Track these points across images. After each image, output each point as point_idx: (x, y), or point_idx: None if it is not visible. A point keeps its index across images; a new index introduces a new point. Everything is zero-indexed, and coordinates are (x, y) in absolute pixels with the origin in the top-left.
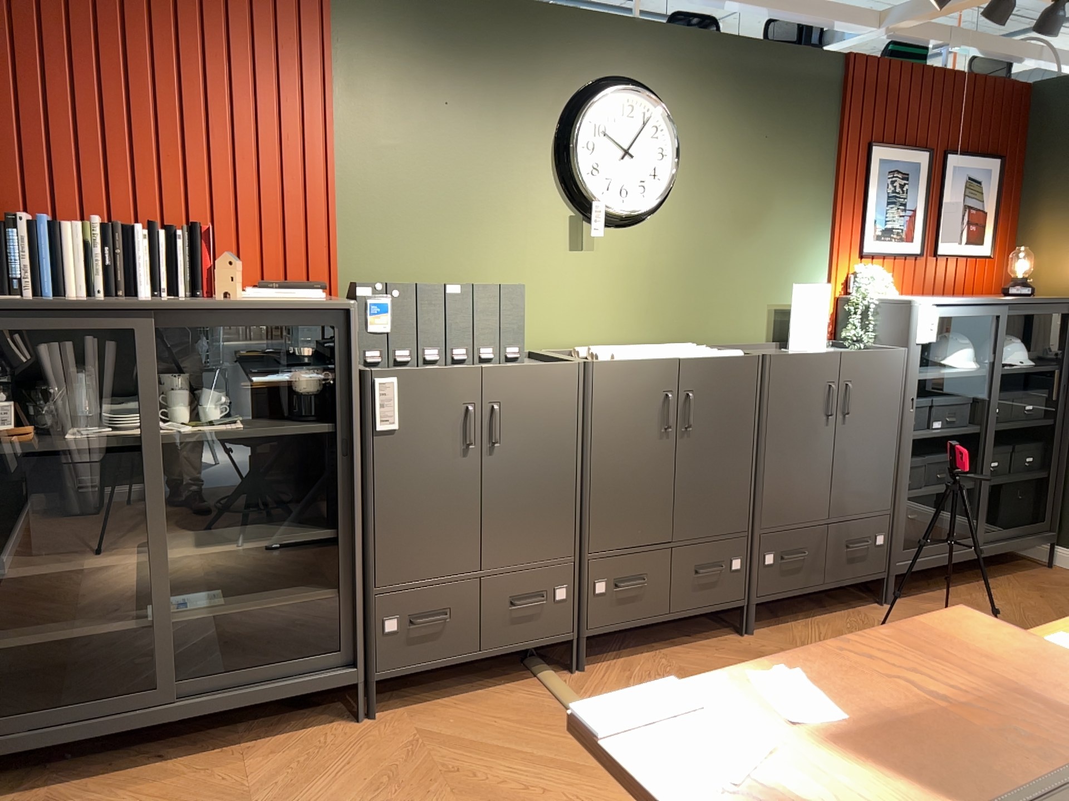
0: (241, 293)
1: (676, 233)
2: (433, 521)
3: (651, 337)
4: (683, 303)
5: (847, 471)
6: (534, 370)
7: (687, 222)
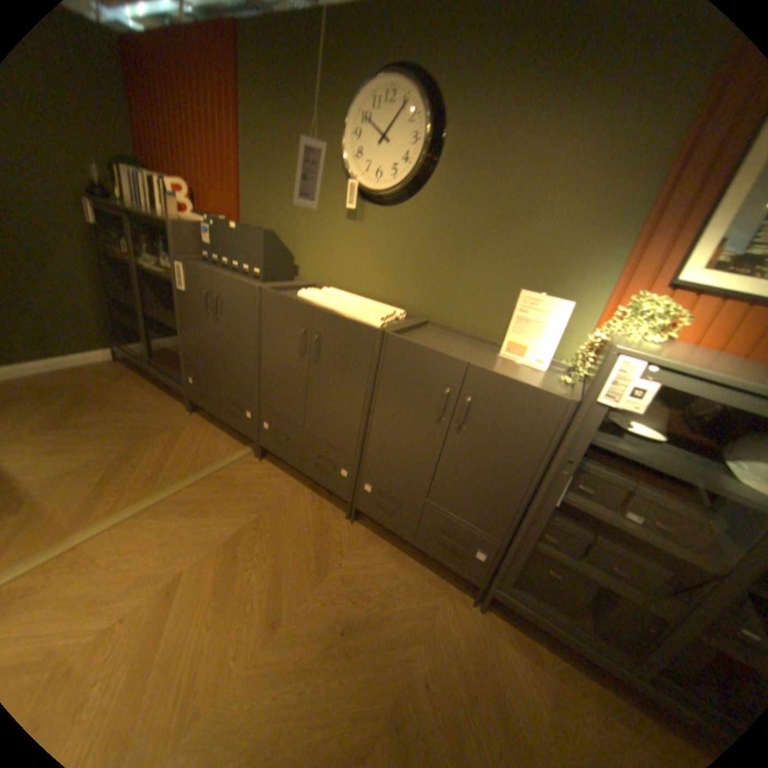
0: (175, 211)
1: (428, 217)
2: (200, 343)
3: (394, 300)
4: (424, 280)
5: (453, 475)
6: (234, 281)
7: (440, 208)
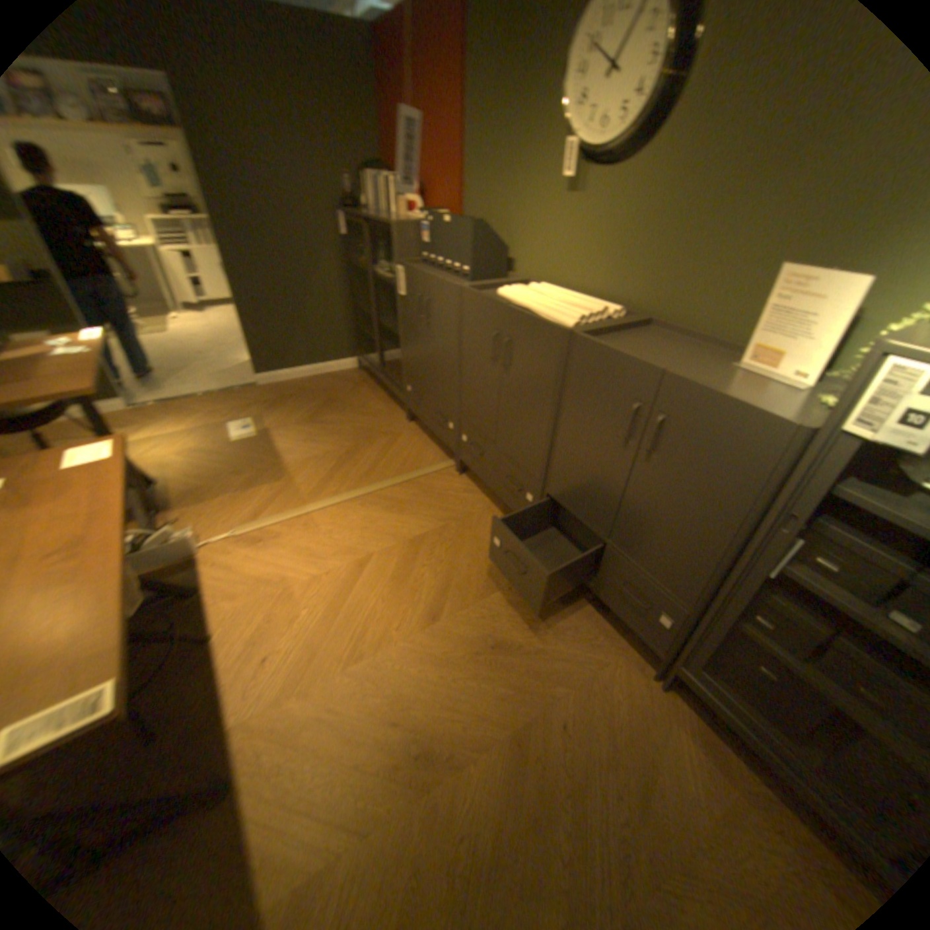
0: (402, 212)
1: (665, 170)
2: (414, 350)
3: (614, 294)
4: (653, 262)
5: (638, 514)
6: (439, 282)
7: (683, 152)
